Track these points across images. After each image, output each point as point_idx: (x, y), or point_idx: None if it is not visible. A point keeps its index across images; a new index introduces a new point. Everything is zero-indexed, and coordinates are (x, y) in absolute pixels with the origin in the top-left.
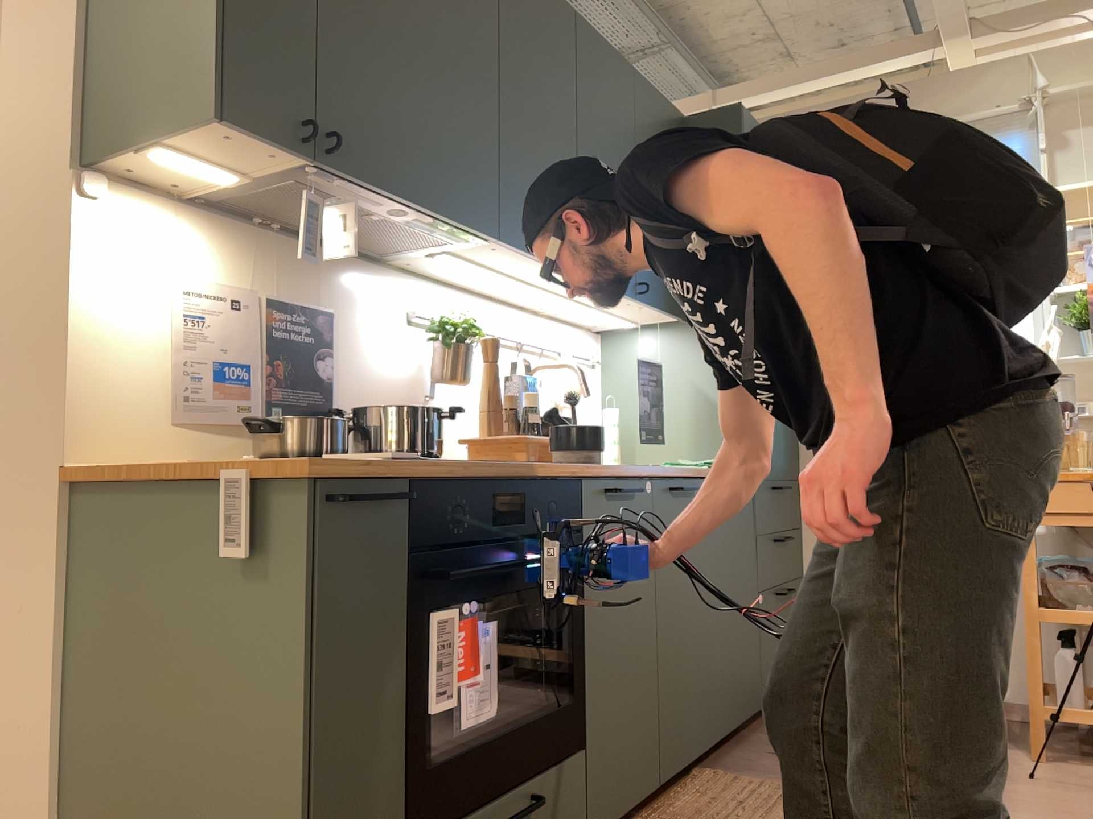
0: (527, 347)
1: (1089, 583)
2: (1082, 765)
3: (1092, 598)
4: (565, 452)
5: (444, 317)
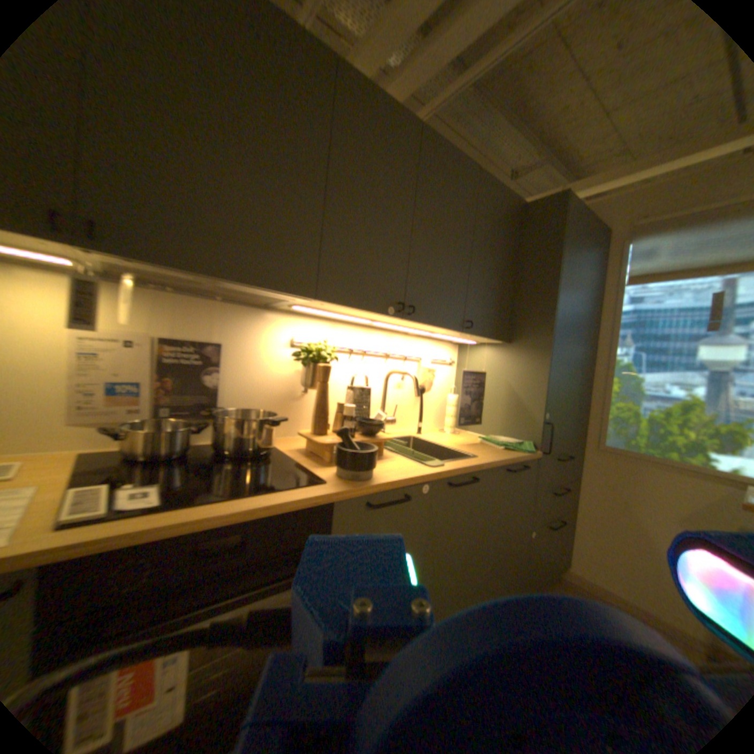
0: (392, 355)
1: None
2: None
3: None
4: (335, 468)
5: (308, 344)
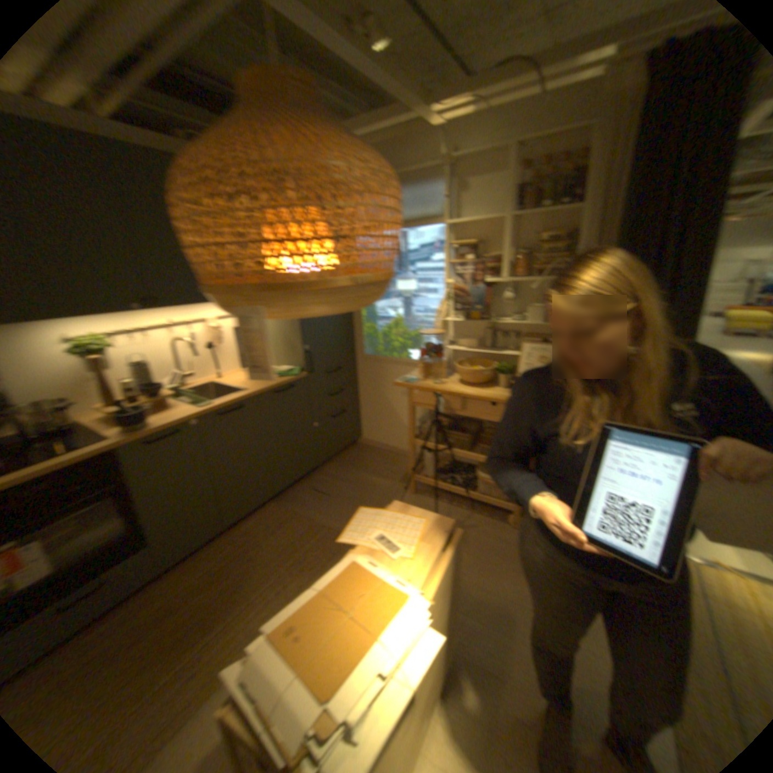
0: (174, 324)
1: (434, 431)
2: (425, 497)
3: (434, 438)
4: (111, 430)
5: (74, 341)
